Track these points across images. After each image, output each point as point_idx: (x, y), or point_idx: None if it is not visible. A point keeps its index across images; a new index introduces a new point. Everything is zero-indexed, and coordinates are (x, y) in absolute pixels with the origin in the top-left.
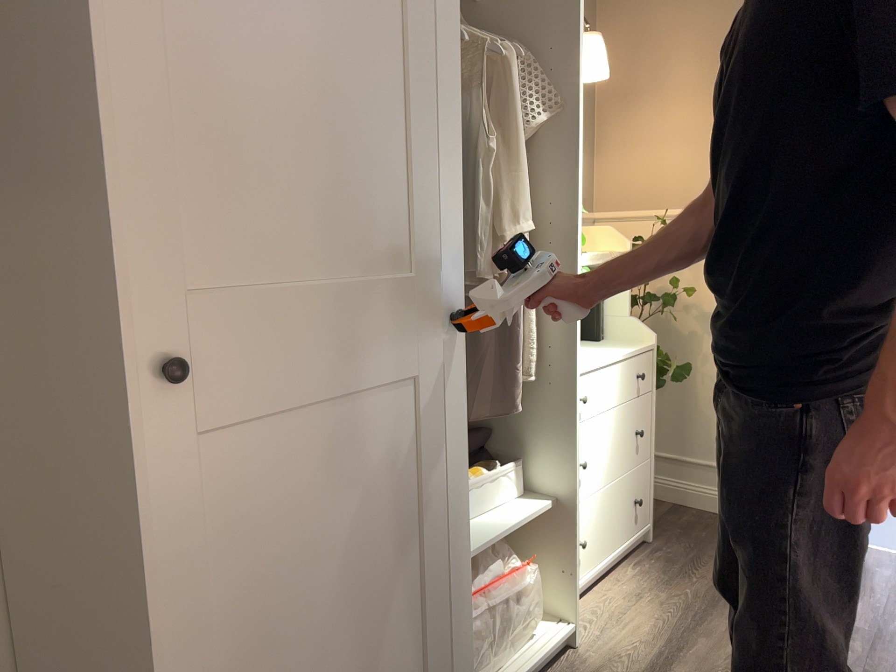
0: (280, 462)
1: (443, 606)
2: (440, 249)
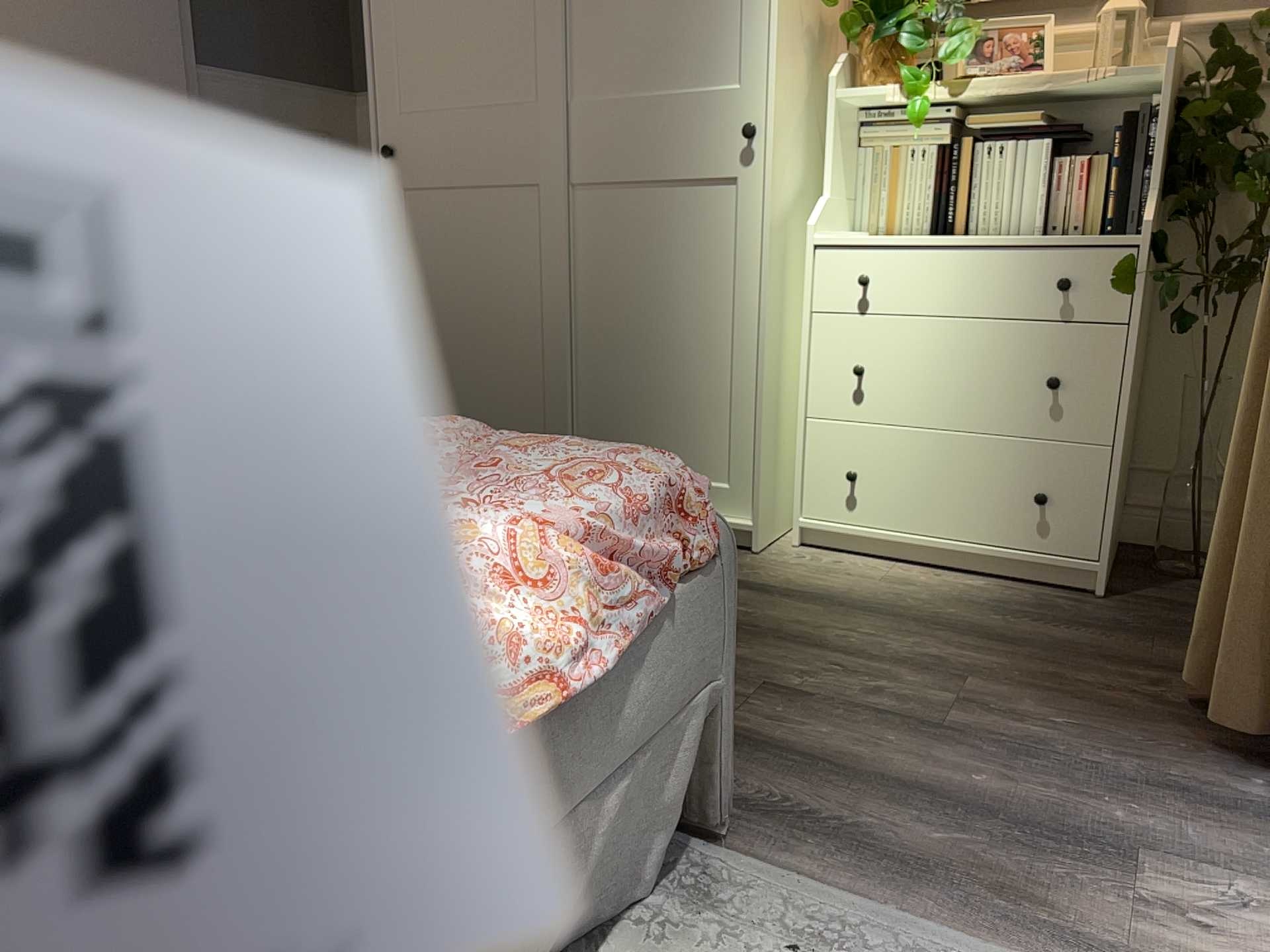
0: (427, 223)
1: (554, 399)
2: (568, 75)
